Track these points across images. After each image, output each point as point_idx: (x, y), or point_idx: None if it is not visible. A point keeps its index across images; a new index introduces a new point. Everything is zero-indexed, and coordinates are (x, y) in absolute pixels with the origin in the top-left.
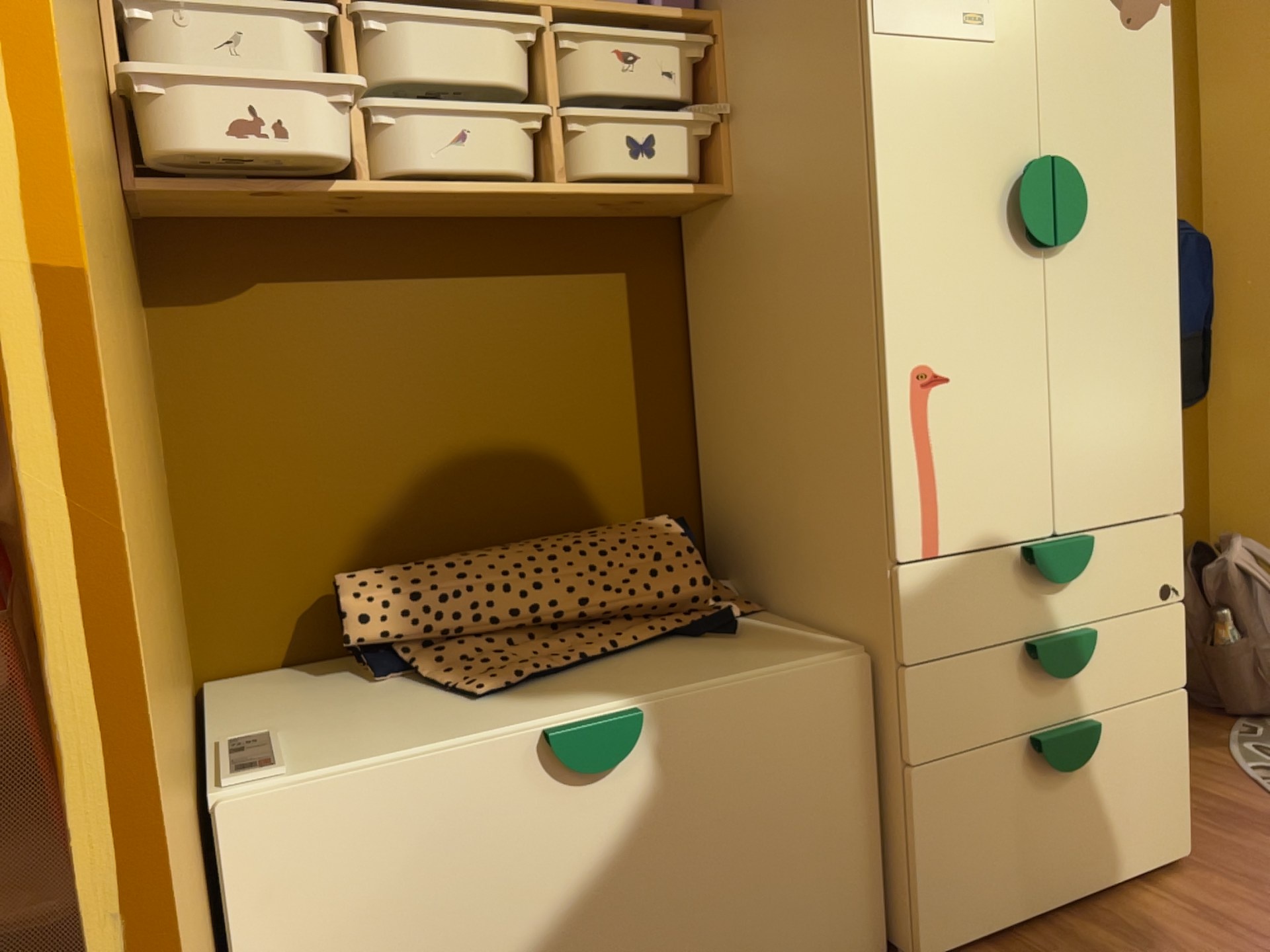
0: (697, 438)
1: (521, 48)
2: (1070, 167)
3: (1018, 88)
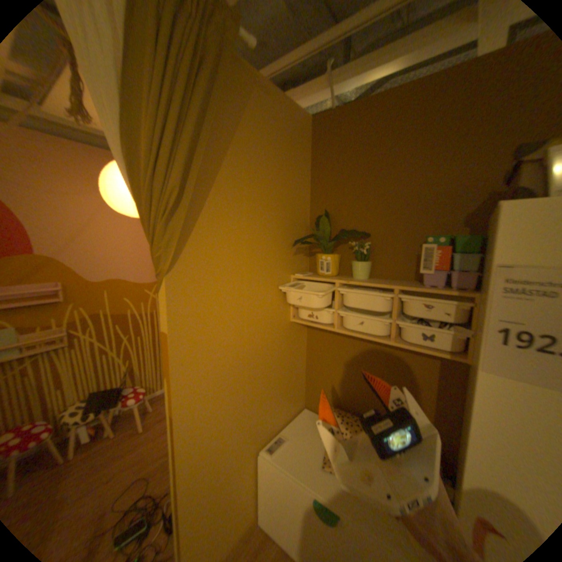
0: (461, 429)
1: (387, 299)
2: None
3: None
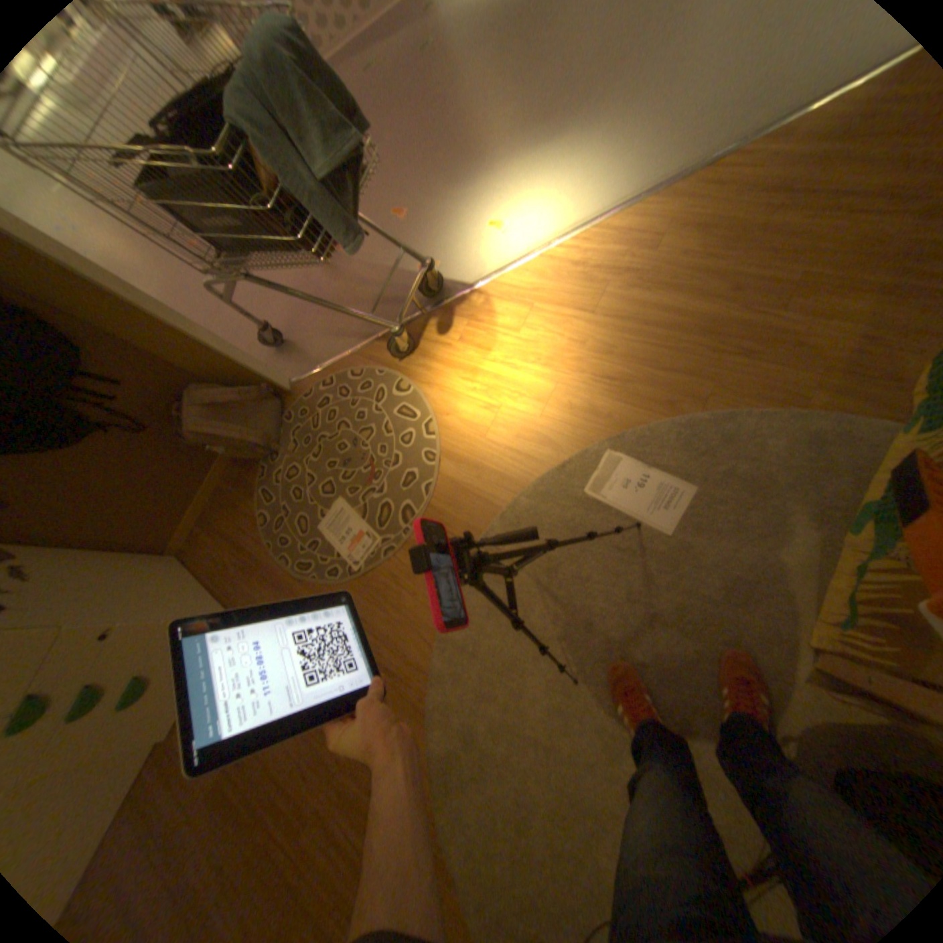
0: None
1: None
2: None
3: None
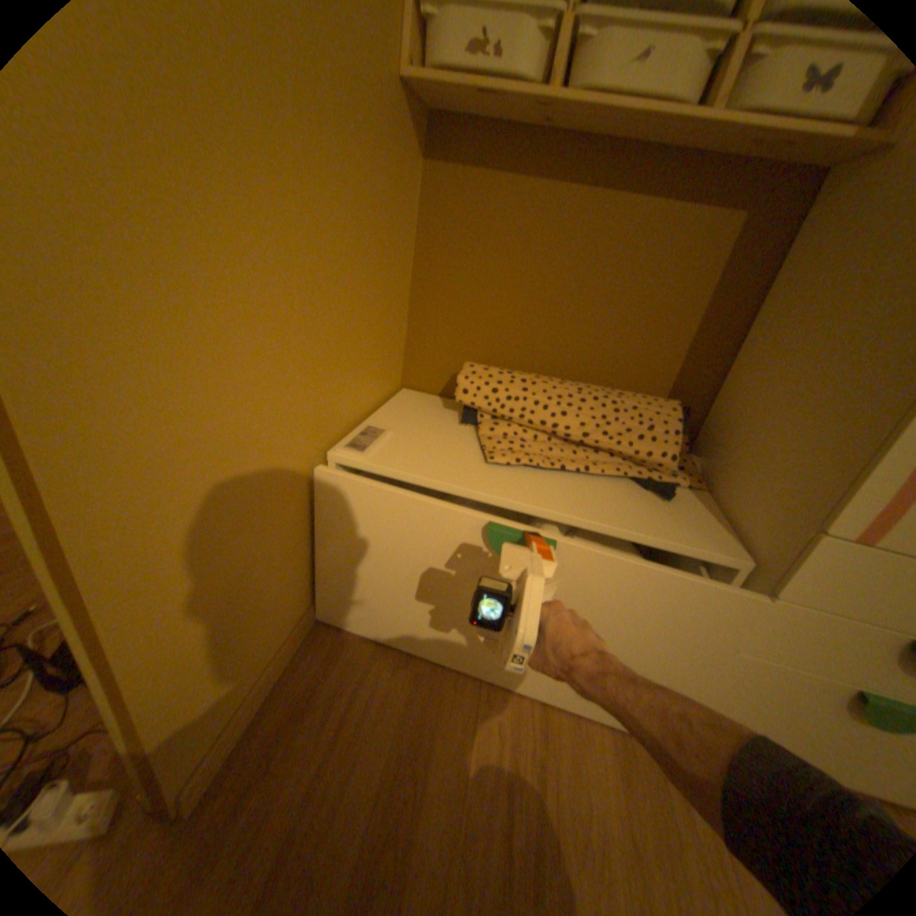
0: (732, 358)
1: None
2: None
3: None
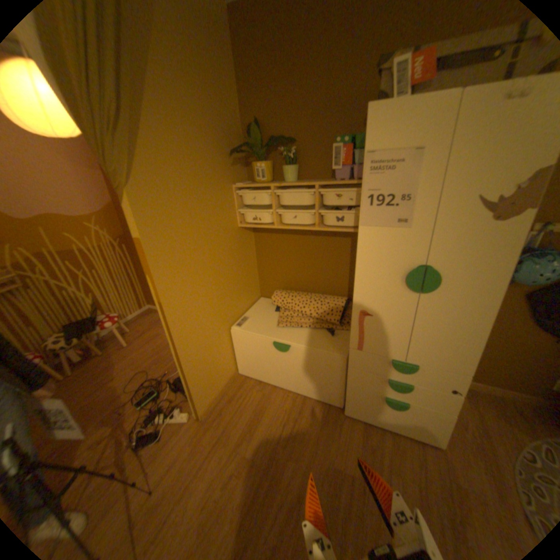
0: None
1: (310, 195)
2: (434, 271)
3: (419, 242)
